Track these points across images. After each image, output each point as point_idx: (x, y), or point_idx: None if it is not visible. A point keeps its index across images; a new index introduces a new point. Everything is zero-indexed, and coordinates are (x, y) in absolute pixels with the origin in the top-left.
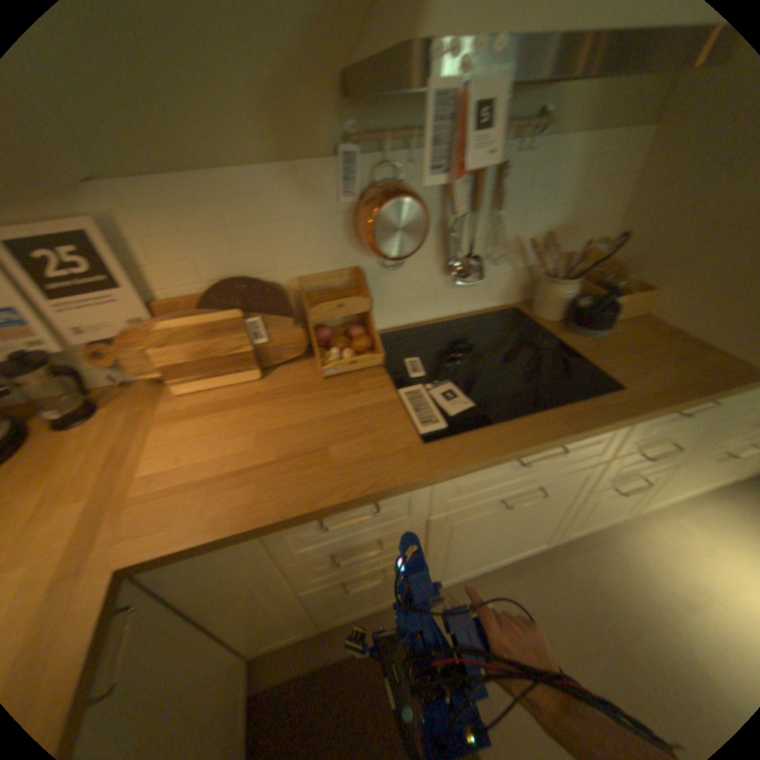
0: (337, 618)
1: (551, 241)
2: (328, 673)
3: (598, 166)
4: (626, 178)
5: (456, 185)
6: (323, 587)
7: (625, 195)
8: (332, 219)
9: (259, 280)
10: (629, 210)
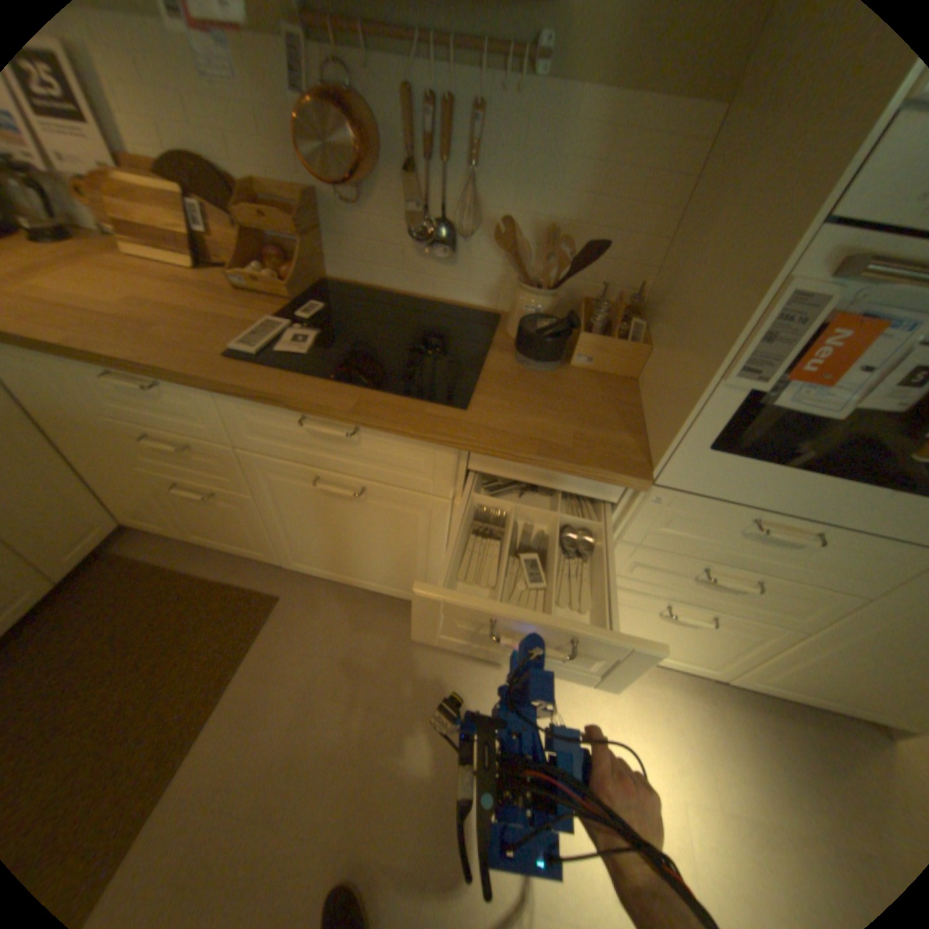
0: (191, 534)
1: (546, 238)
2: (169, 578)
3: (624, 148)
4: (672, 180)
5: (413, 115)
6: (154, 478)
7: (672, 208)
8: (278, 117)
9: (200, 162)
10: (677, 234)
